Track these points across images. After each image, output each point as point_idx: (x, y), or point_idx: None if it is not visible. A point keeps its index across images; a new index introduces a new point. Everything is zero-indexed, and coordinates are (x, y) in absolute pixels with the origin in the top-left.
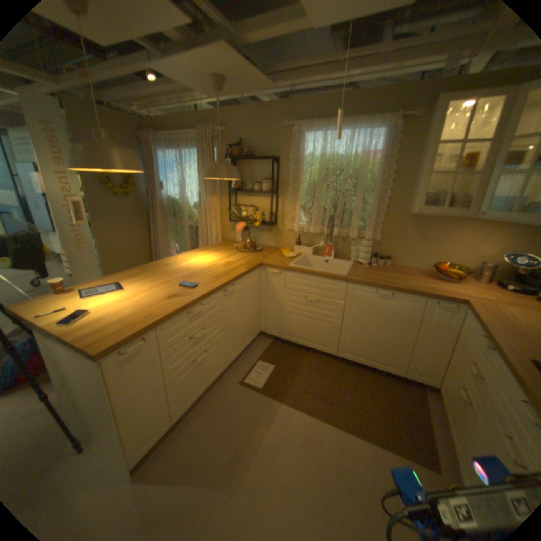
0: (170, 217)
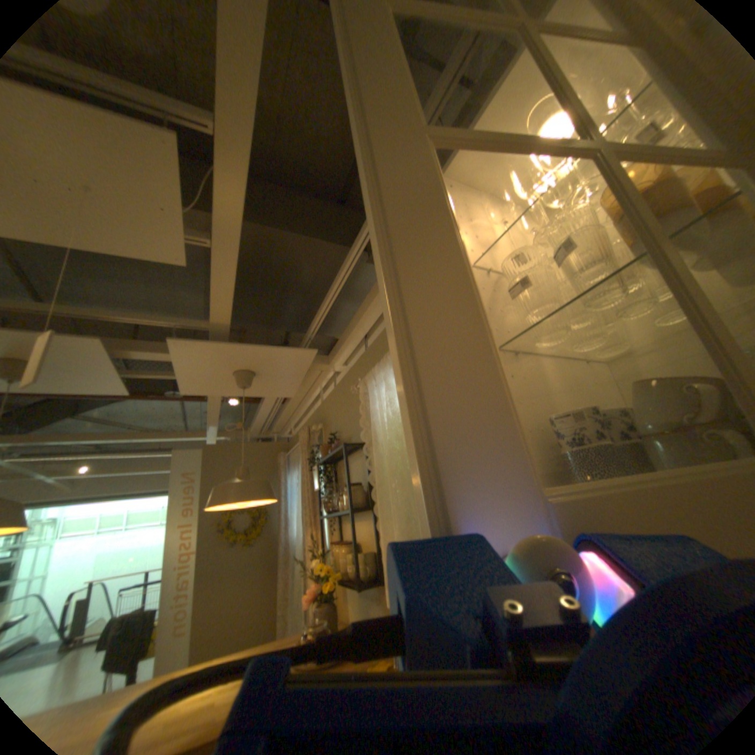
0: (294, 571)
